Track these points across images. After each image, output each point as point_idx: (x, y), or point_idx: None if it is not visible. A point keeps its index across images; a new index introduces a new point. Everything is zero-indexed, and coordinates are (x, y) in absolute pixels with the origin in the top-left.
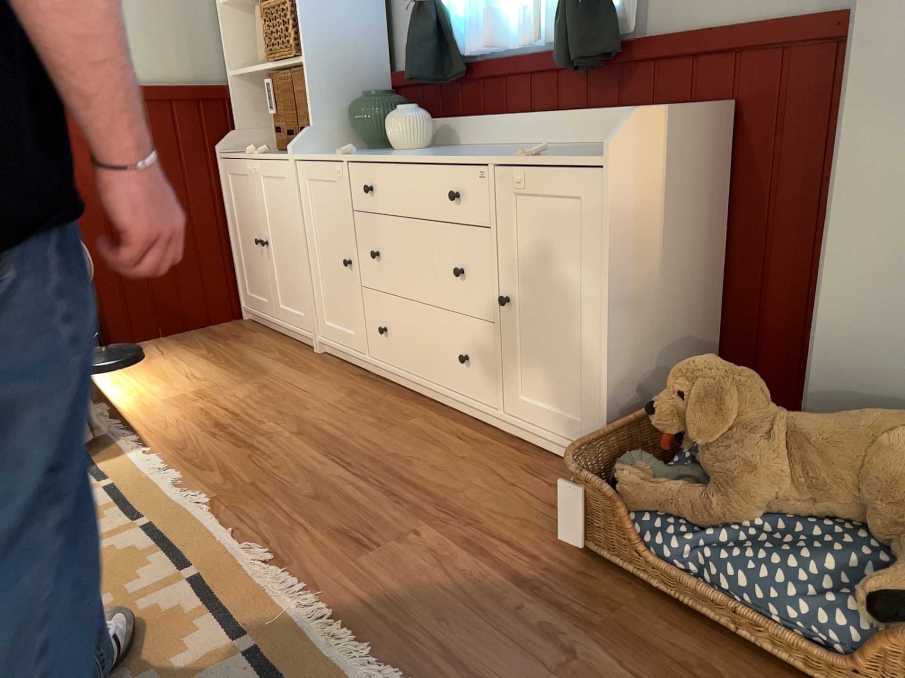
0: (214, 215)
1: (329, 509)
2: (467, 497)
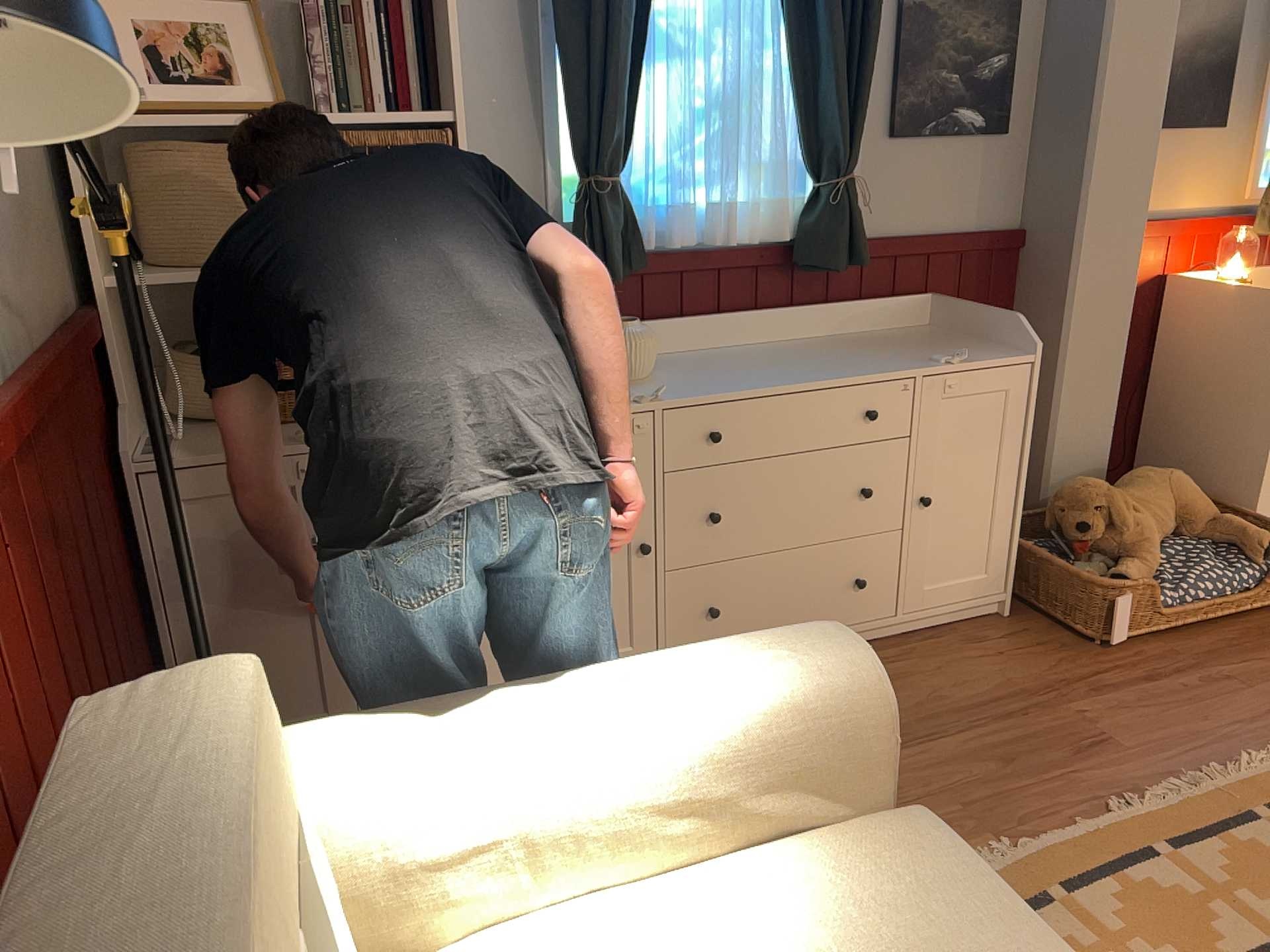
0: (131, 603)
1: (1032, 755)
2: (1019, 678)
